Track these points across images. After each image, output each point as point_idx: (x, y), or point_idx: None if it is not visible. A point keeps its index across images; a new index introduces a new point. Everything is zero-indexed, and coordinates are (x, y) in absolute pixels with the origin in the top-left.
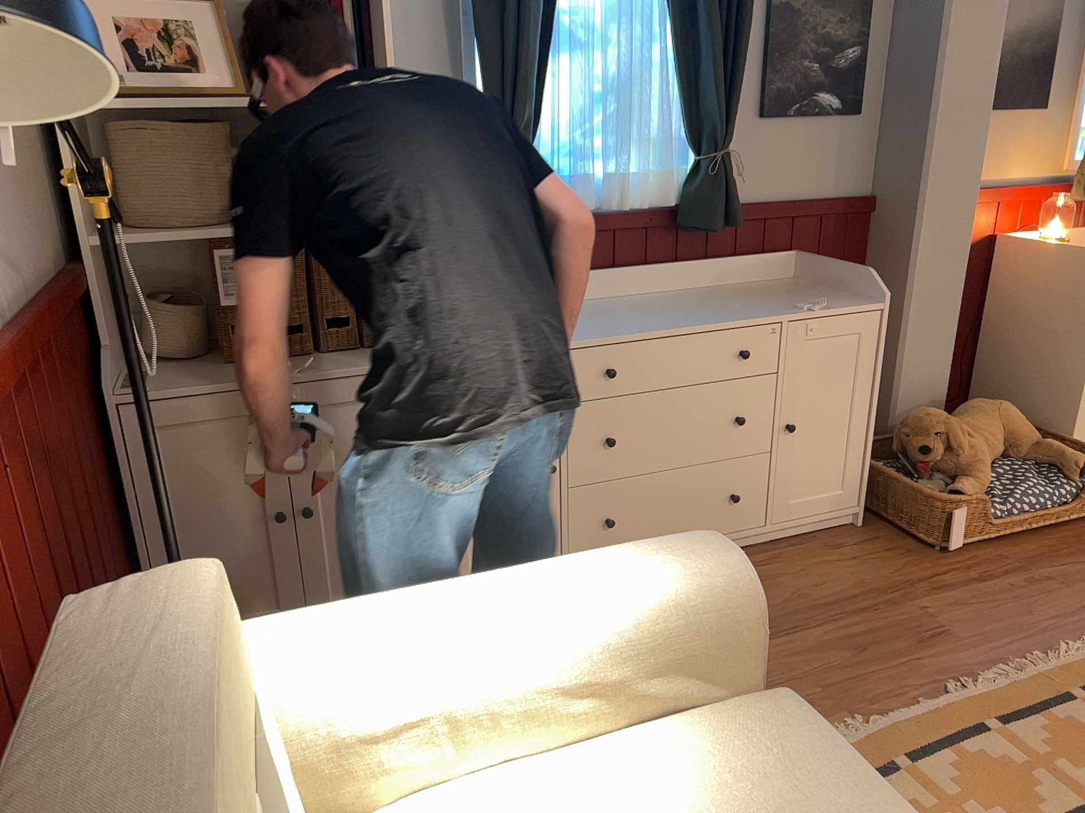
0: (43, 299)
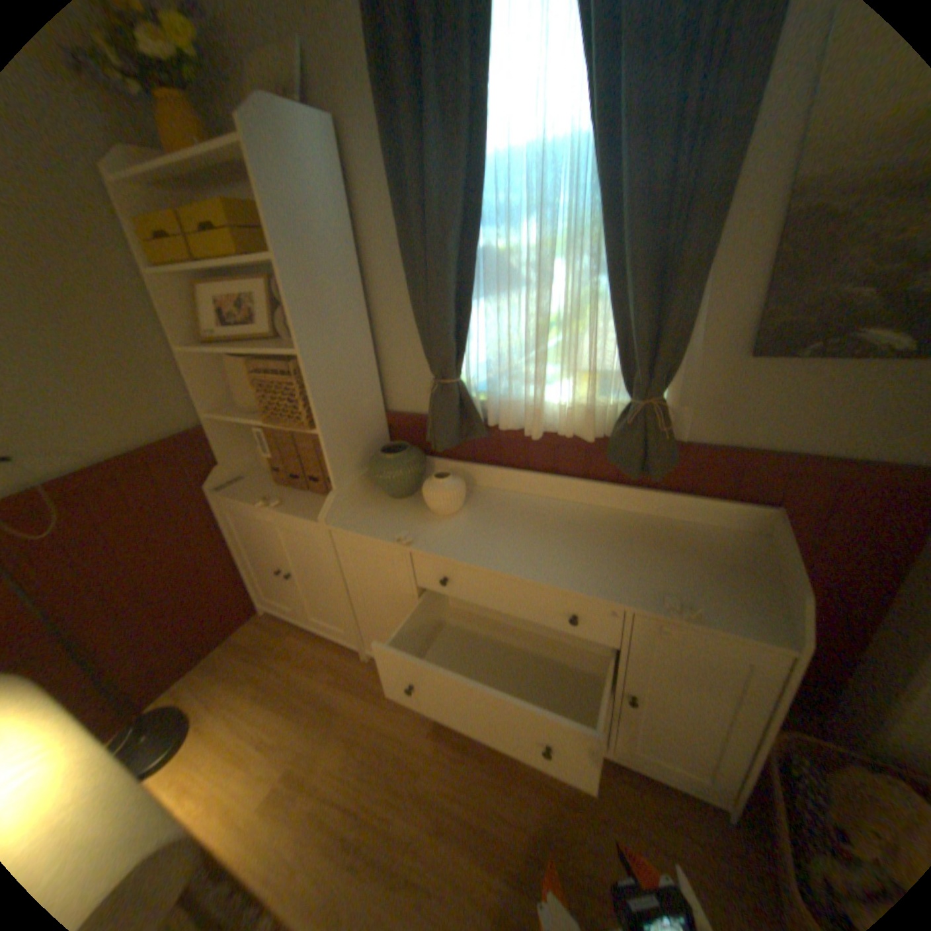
0: (94, 465)
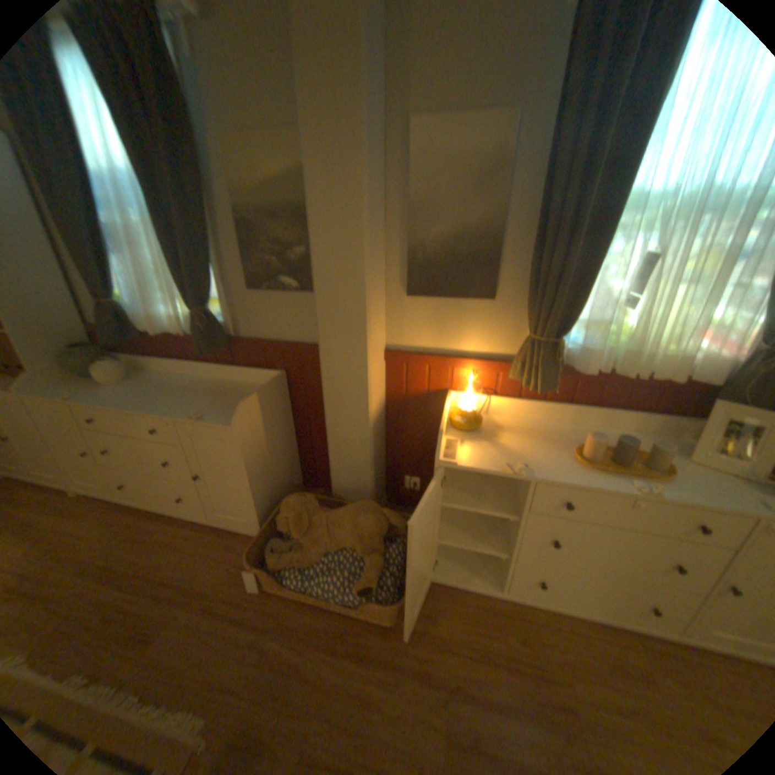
0: None
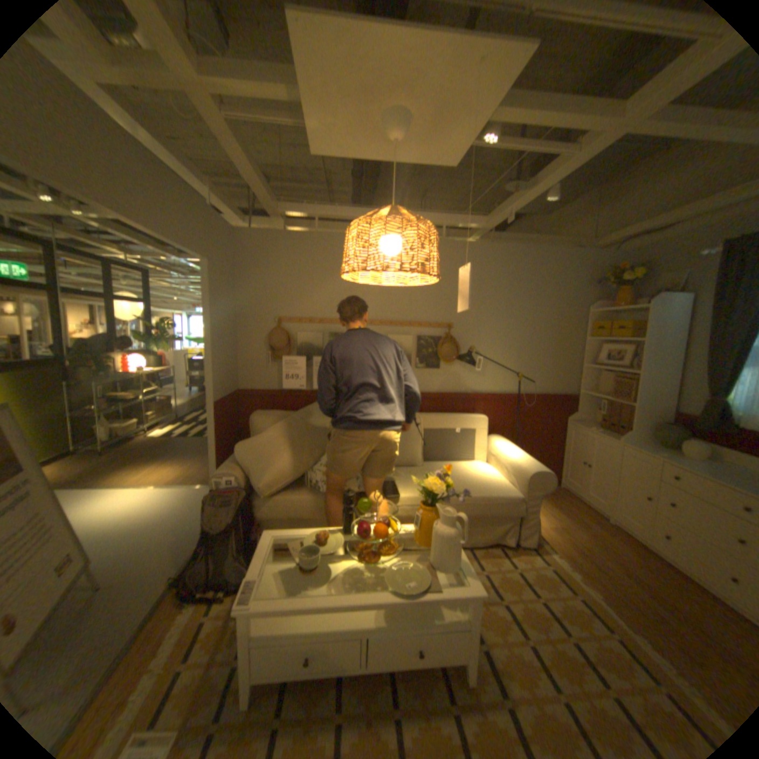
0: (544, 394)
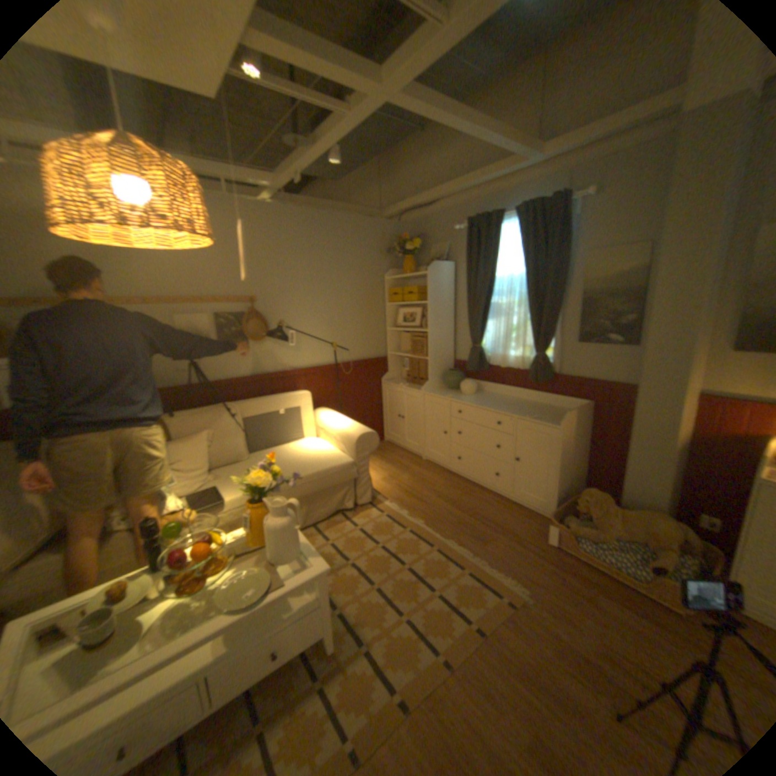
0: (359, 361)
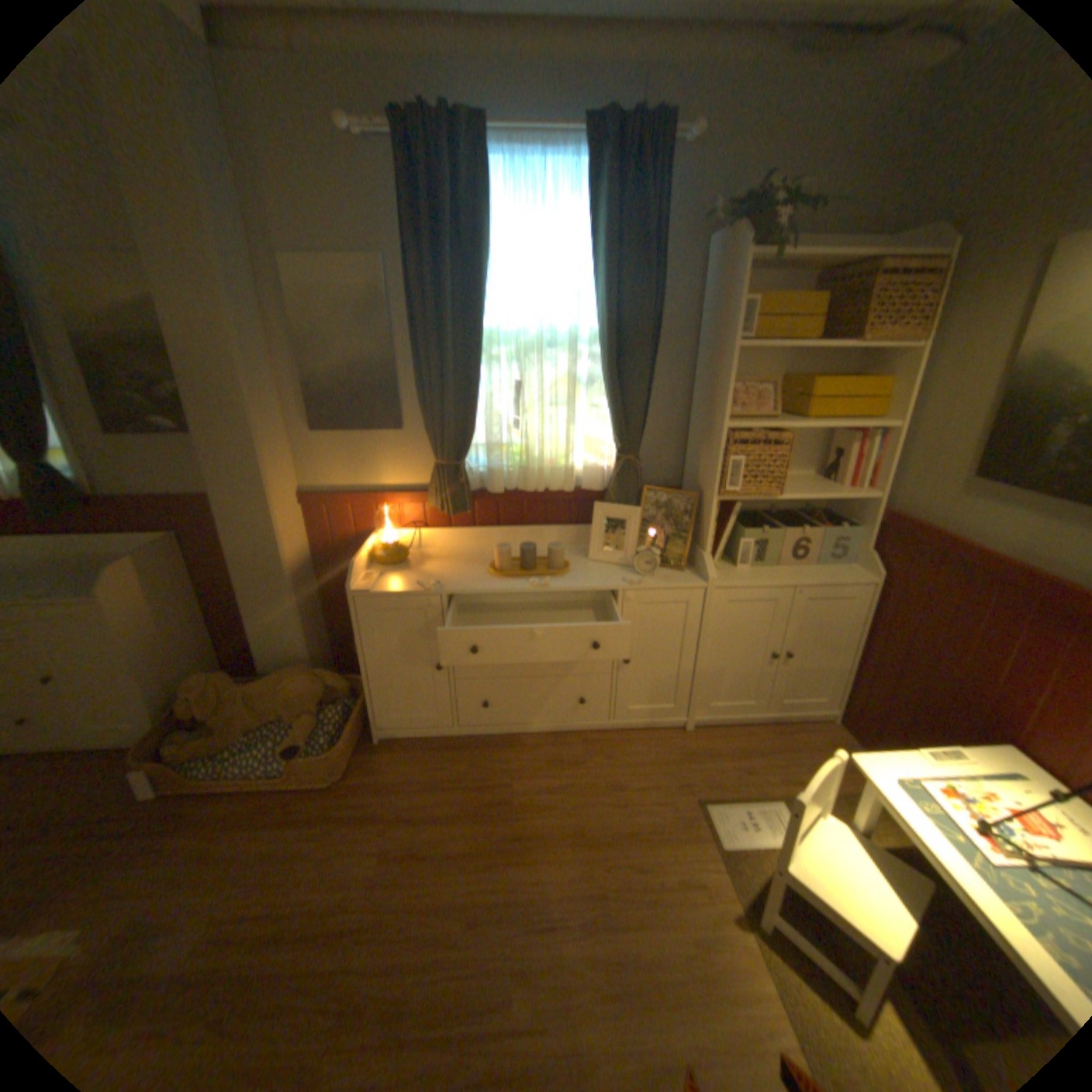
0: None
